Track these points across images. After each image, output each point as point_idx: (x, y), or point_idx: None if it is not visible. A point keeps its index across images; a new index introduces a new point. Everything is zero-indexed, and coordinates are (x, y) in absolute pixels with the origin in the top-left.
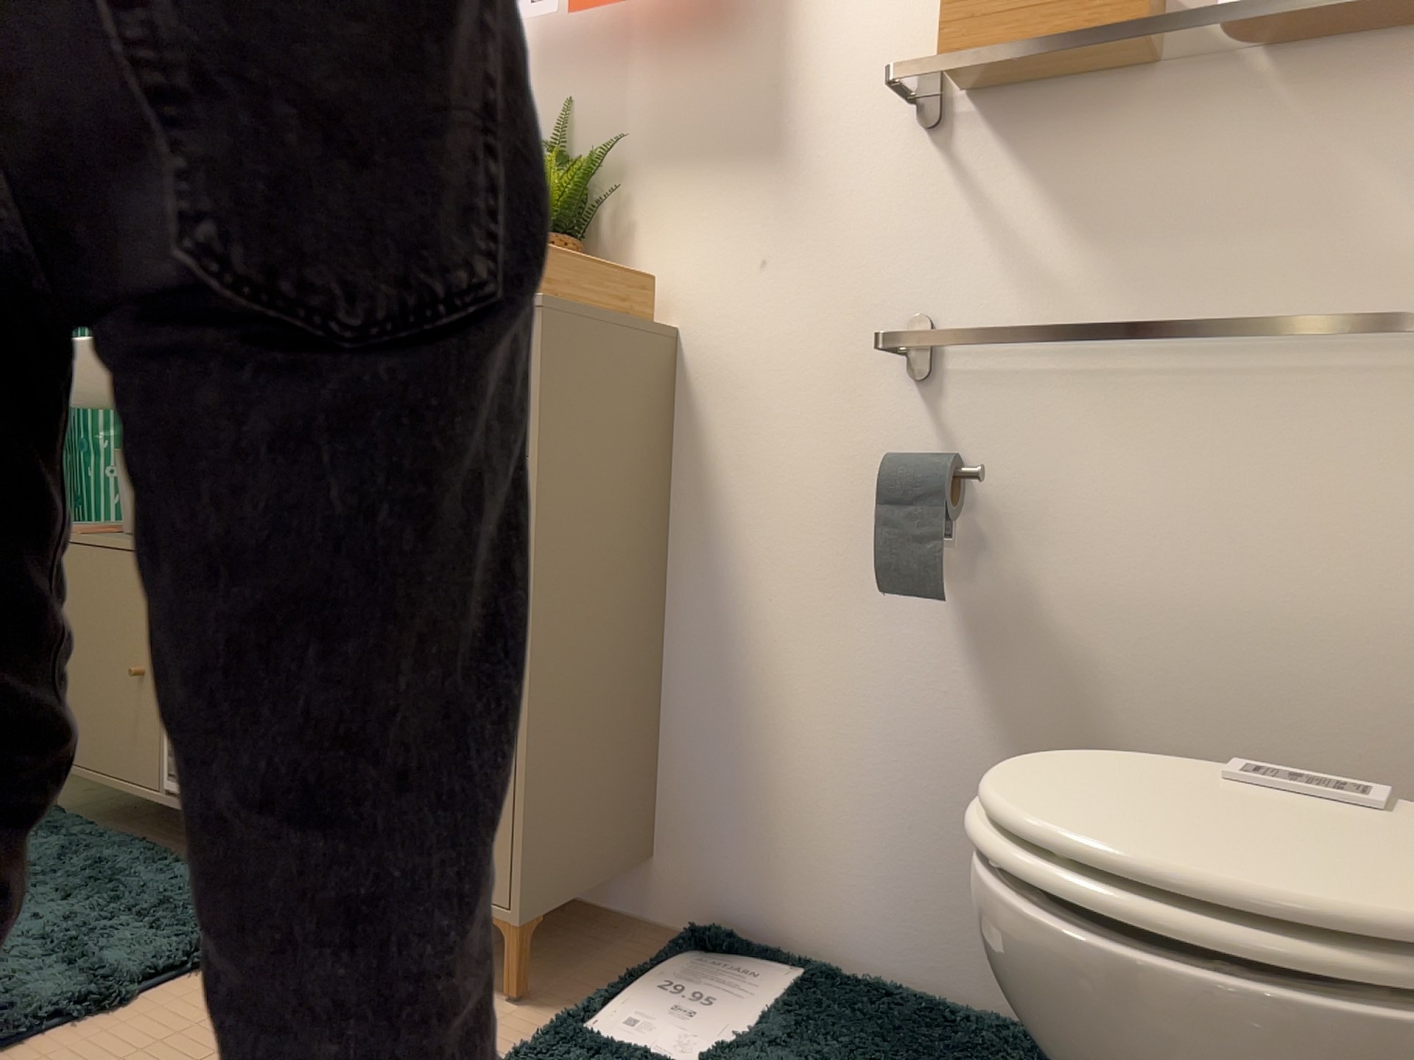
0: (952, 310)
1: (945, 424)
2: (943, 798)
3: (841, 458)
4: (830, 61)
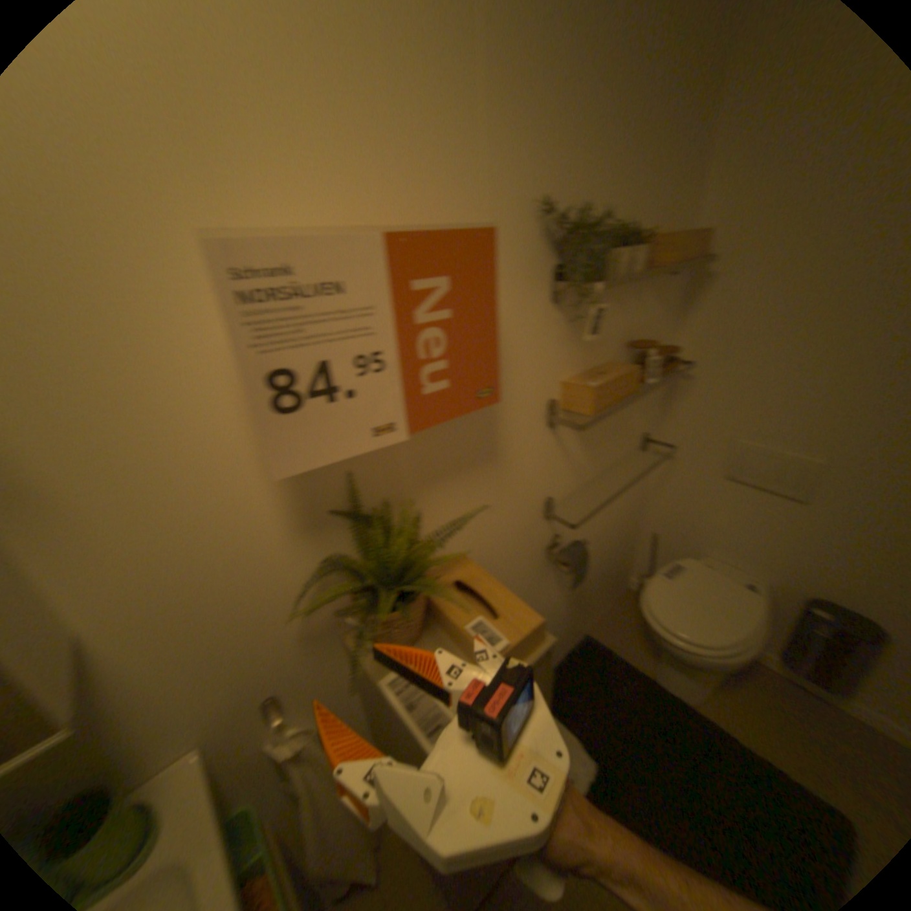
0: (556, 491)
1: (553, 528)
2: (552, 625)
3: (524, 561)
4: (514, 405)
